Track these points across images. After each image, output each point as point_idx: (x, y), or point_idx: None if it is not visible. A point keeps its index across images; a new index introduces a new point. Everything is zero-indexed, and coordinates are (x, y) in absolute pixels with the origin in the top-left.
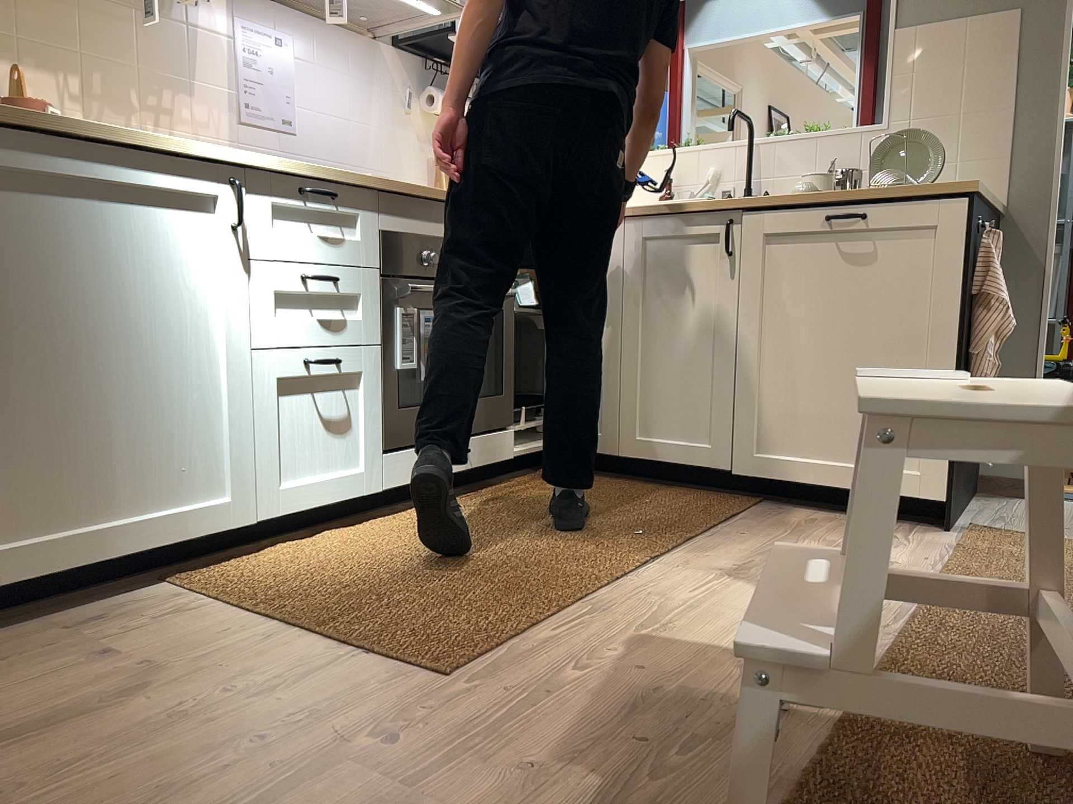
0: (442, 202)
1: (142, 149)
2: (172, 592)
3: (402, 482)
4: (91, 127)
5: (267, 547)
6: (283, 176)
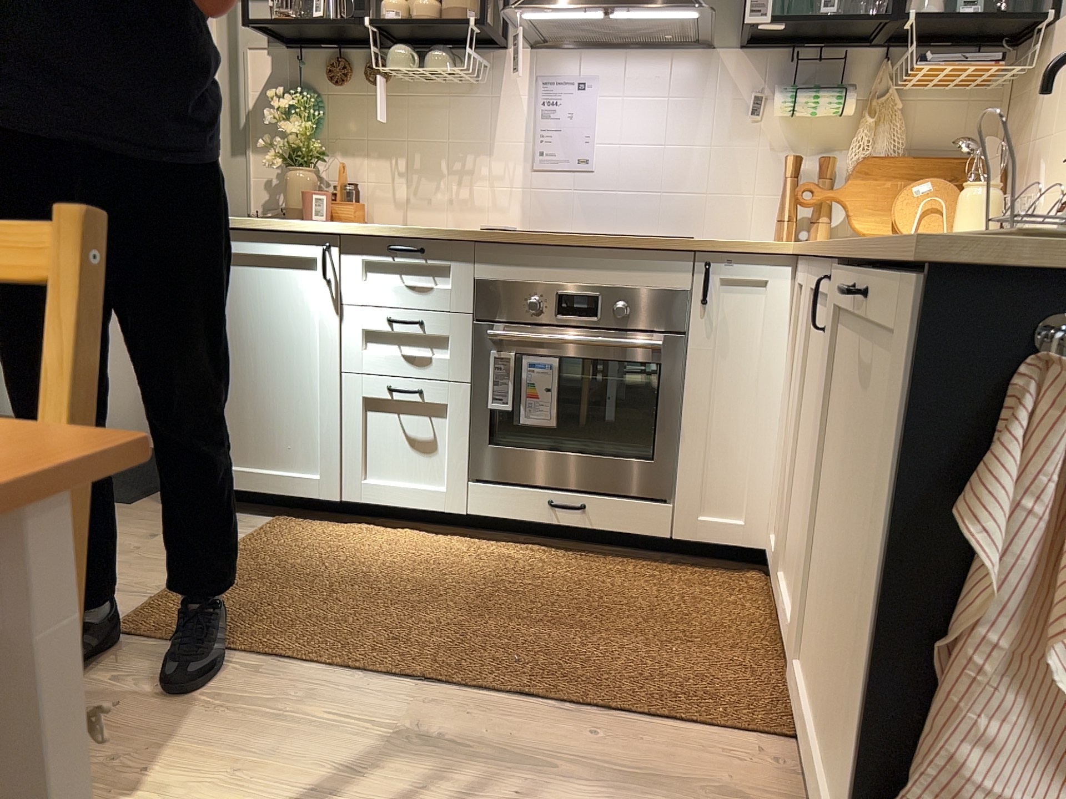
0: (557, 248)
1: (263, 232)
2: (252, 522)
3: (492, 514)
4: (236, 221)
5: (370, 523)
6: (371, 239)
